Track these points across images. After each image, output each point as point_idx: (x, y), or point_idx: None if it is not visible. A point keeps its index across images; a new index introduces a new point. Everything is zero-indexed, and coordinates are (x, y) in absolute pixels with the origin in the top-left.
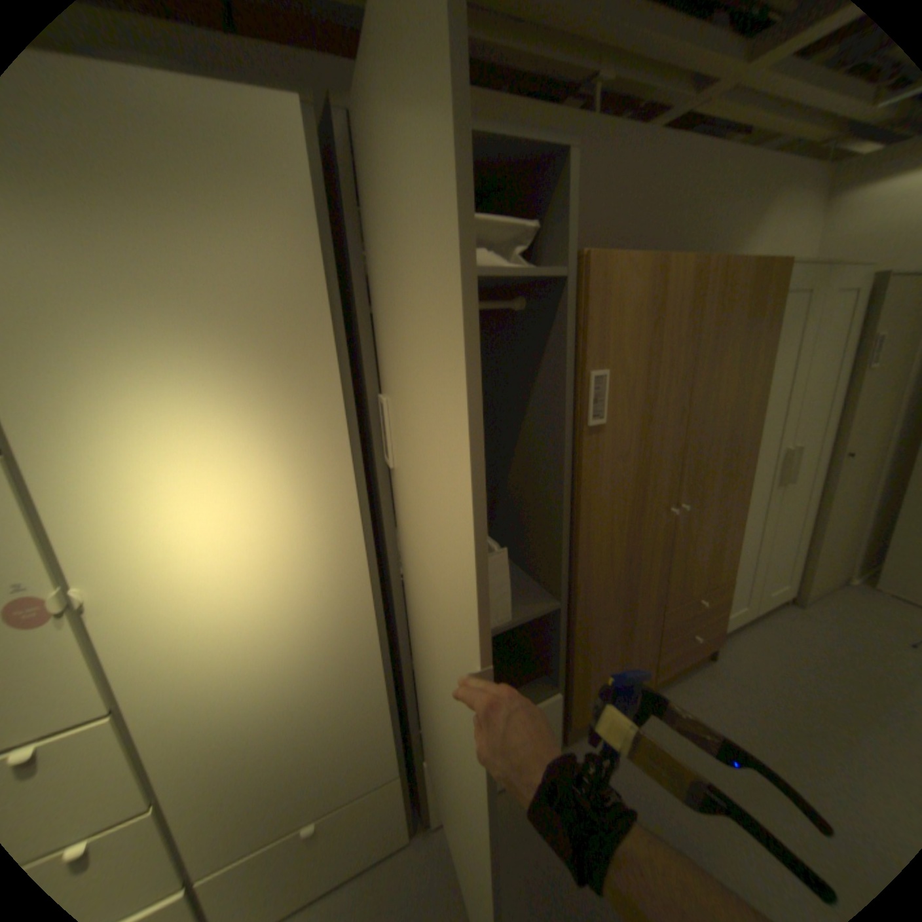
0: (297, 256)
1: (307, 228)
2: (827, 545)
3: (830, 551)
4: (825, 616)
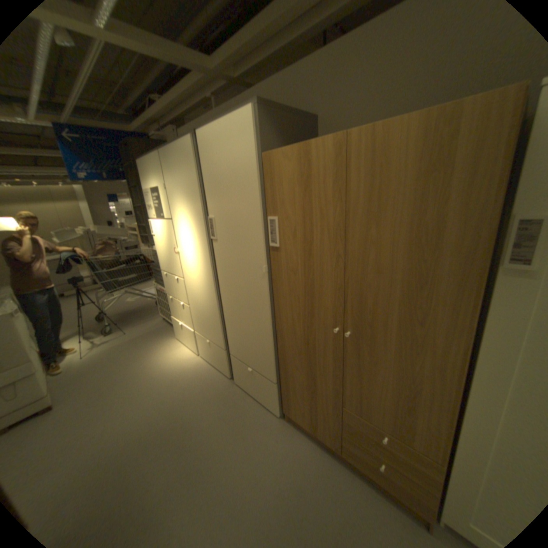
0: (193, 176)
1: (193, 168)
2: None
3: None
4: None
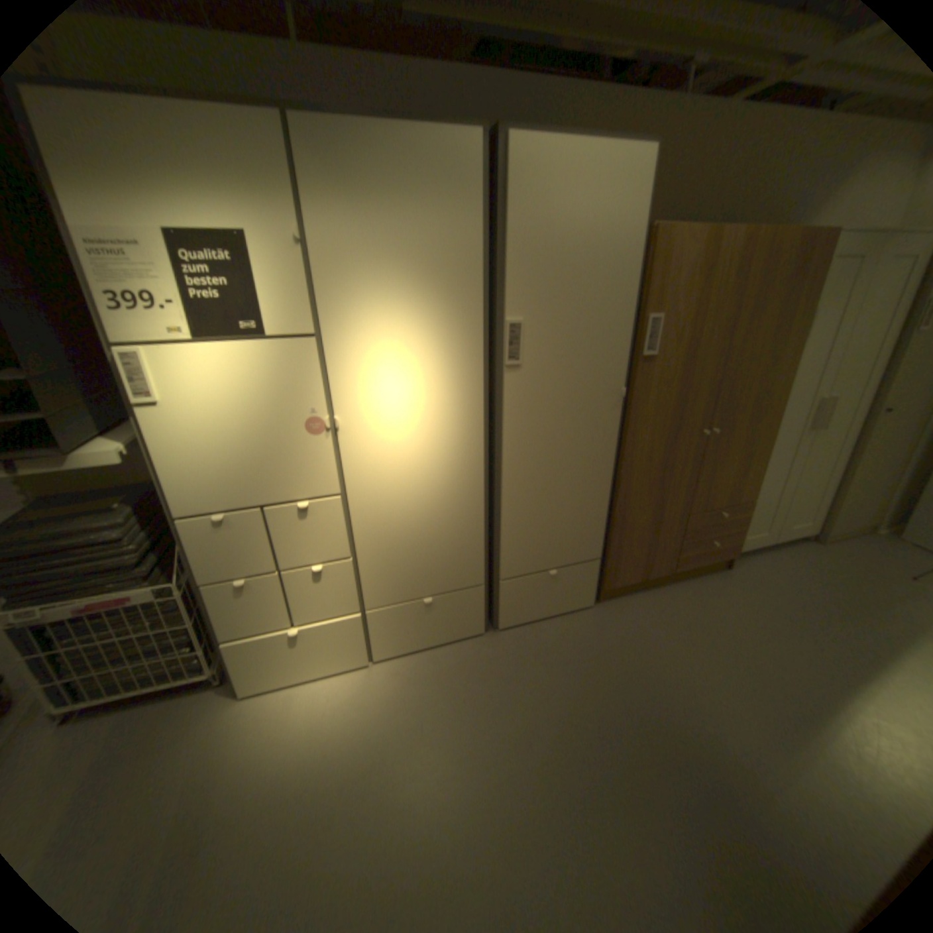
0: (470, 229)
1: (477, 211)
2: (855, 491)
3: (858, 497)
4: (842, 552)
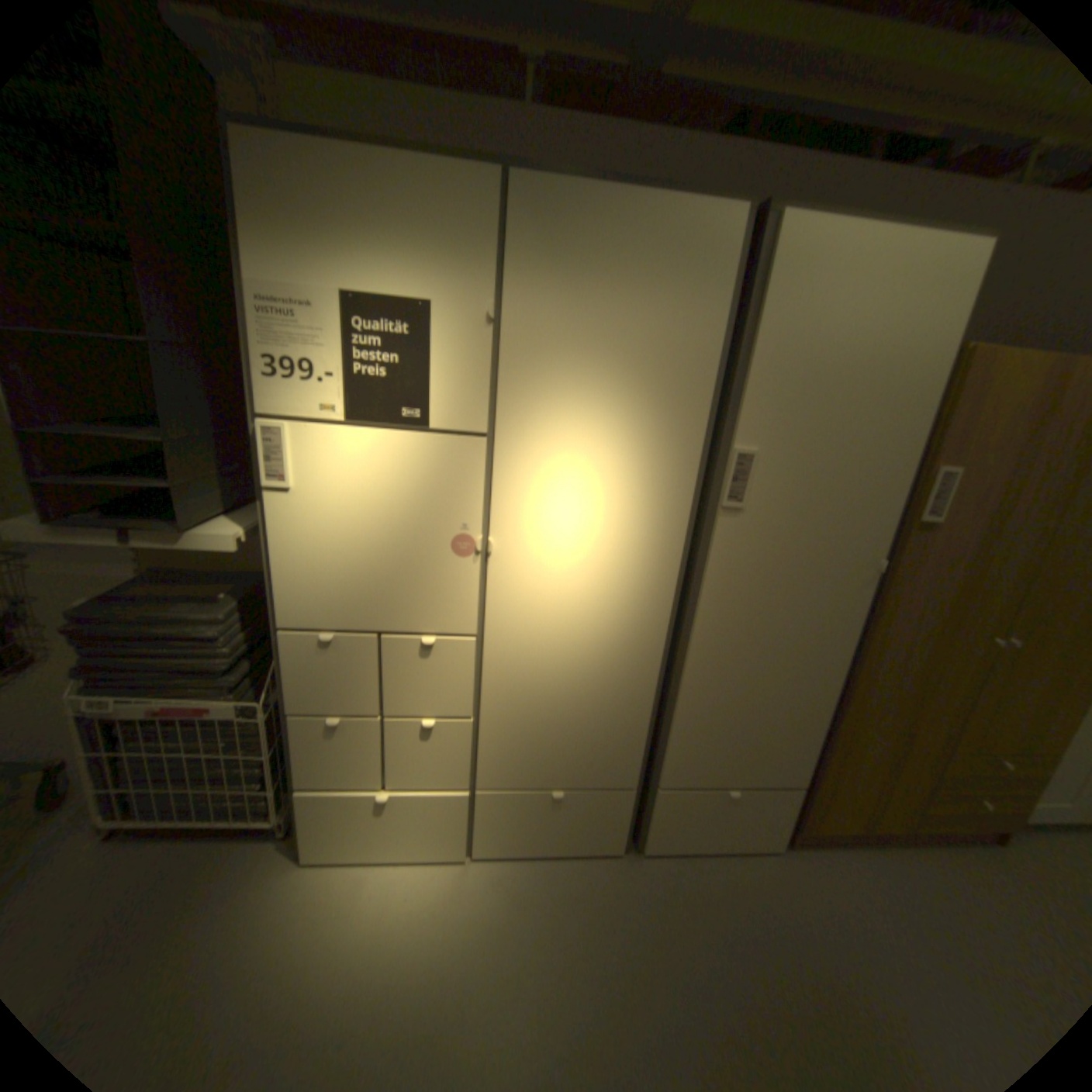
0: (709, 327)
1: (723, 305)
2: None
3: None
4: None
